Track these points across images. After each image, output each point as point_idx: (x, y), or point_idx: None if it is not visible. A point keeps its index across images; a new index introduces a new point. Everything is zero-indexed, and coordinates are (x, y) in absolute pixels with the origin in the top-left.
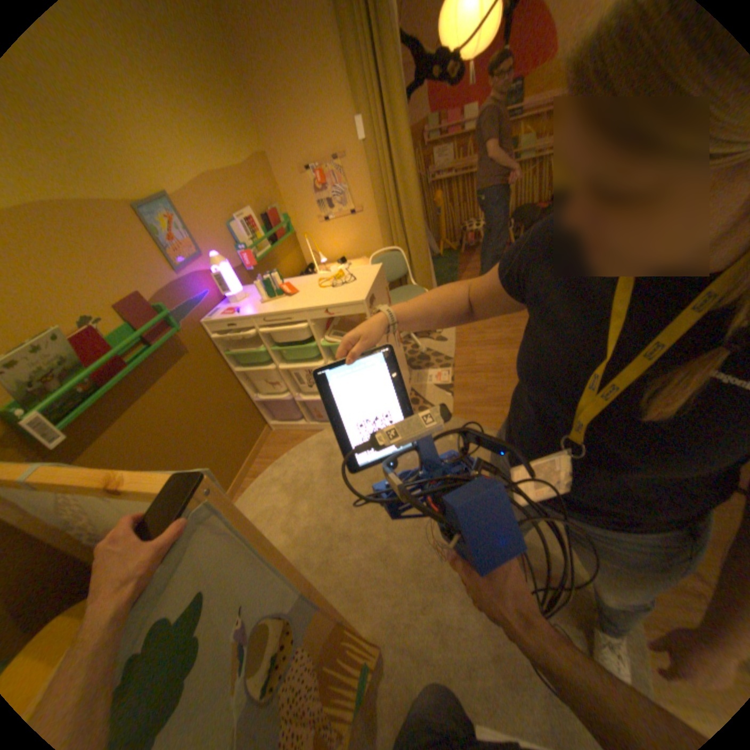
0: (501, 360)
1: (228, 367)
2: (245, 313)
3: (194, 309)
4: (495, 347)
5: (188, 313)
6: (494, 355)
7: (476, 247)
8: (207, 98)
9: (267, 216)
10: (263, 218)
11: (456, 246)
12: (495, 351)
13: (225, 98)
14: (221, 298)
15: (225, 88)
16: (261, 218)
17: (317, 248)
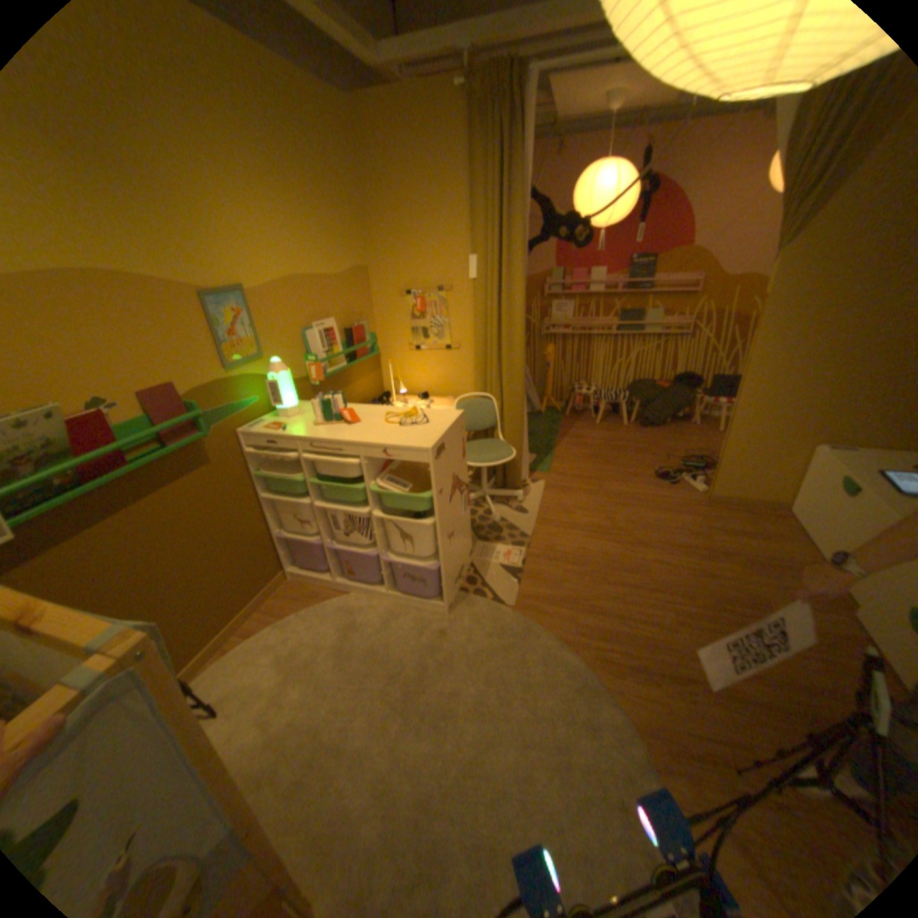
0: (586, 551)
1: (255, 490)
2: (291, 432)
3: (234, 414)
4: (583, 534)
5: (225, 418)
6: (579, 544)
7: (584, 413)
8: (319, 207)
9: (351, 332)
10: (346, 333)
11: (561, 406)
12: (581, 539)
13: (338, 210)
14: (271, 409)
15: (342, 201)
16: (343, 333)
17: (399, 376)
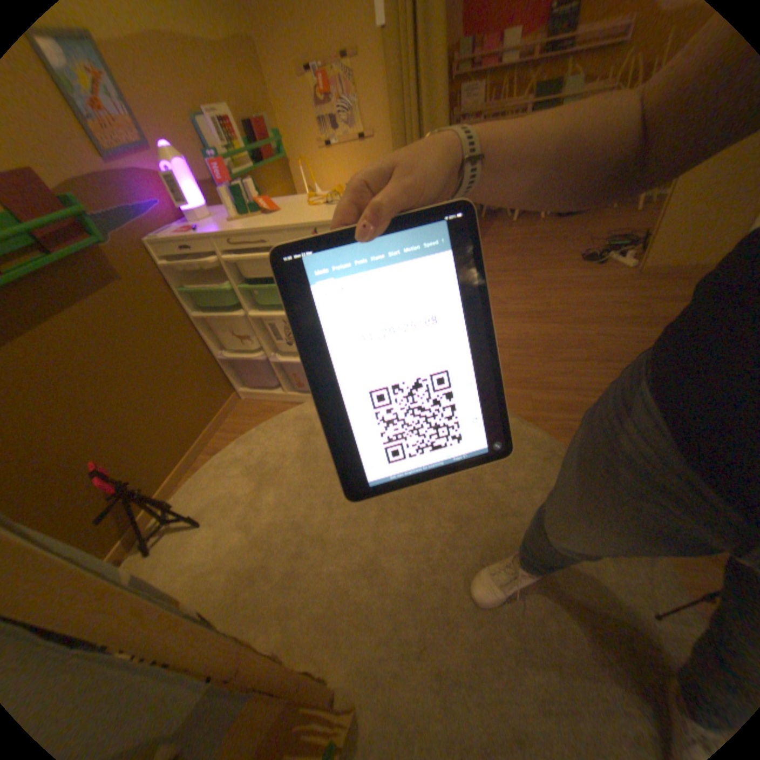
0: (527, 335)
1: (183, 310)
2: (202, 231)
3: (133, 220)
4: (520, 321)
5: (123, 224)
6: (519, 329)
7: (498, 214)
8: None
9: (250, 125)
10: (244, 126)
11: None
12: (520, 325)
13: None
14: (177, 215)
15: None
16: (242, 126)
17: (312, 178)
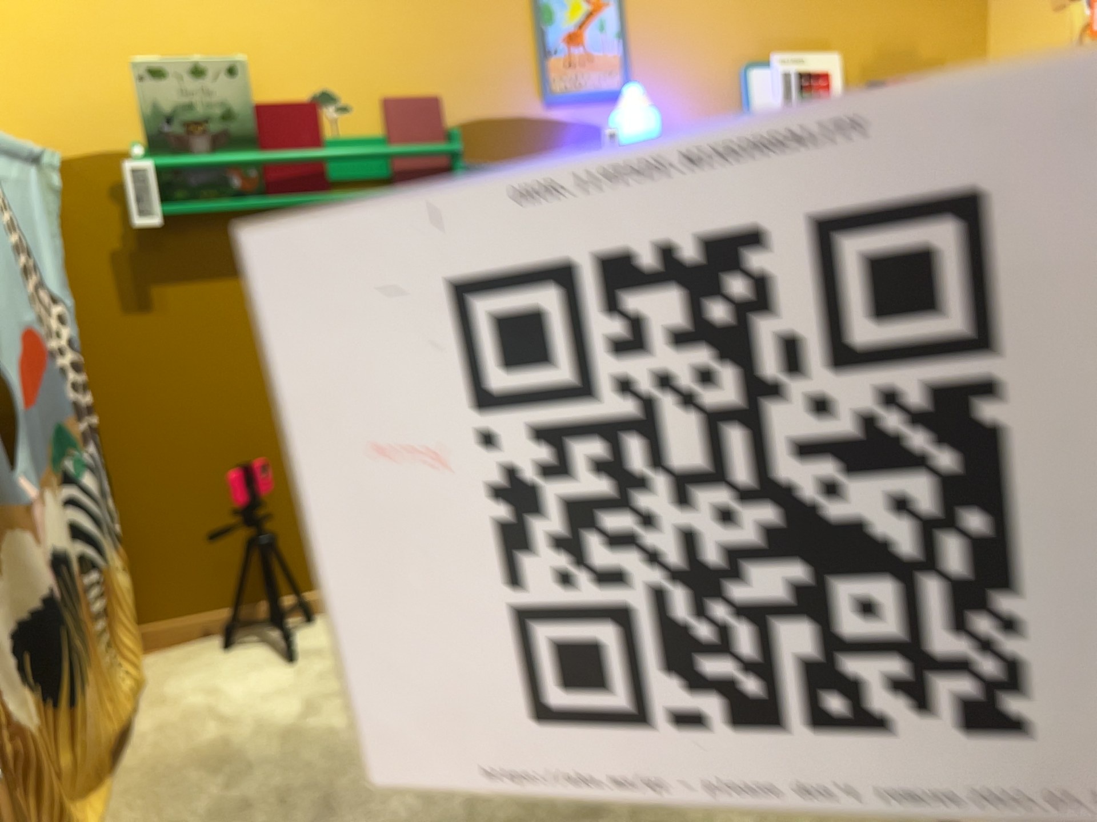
0: None
1: None
2: None
3: None
4: None
5: None
6: None
7: None
8: None
9: None
10: None
11: None
12: None
13: None
14: None
15: None
16: None
17: None
